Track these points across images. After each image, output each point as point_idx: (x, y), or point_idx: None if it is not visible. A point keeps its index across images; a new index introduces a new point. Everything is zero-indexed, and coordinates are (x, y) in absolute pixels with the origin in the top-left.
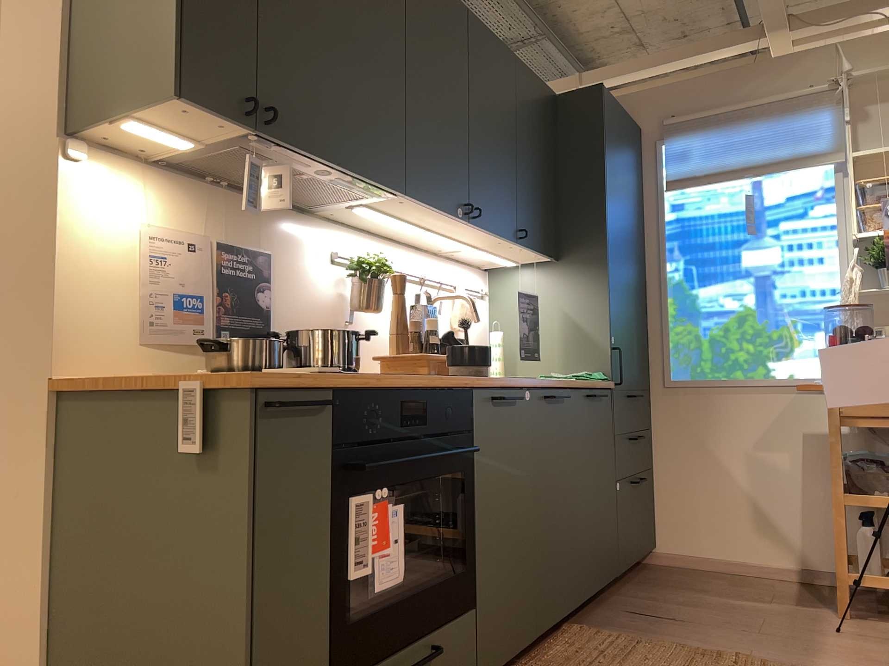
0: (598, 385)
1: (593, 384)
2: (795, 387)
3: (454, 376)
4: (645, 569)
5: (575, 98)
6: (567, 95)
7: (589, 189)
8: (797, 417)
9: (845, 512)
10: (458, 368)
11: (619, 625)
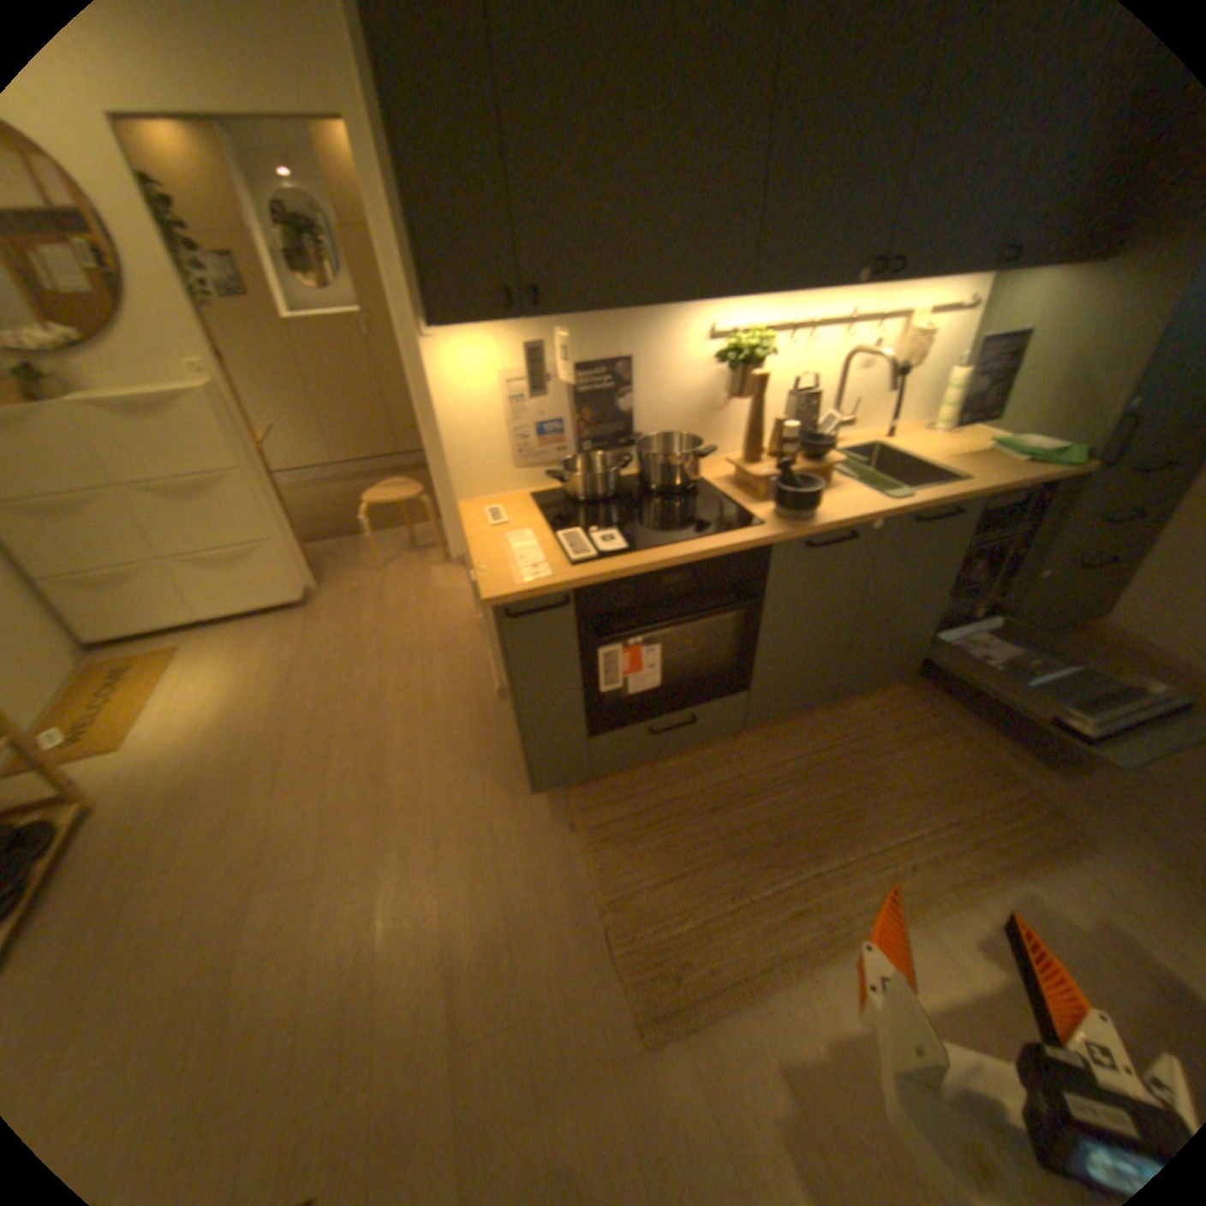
0: (1055, 473)
1: (1043, 473)
2: None
3: (758, 524)
4: (1072, 635)
5: None
6: None
7: None
8: None
9: None
10: (775, 508)
11: (952, 702)
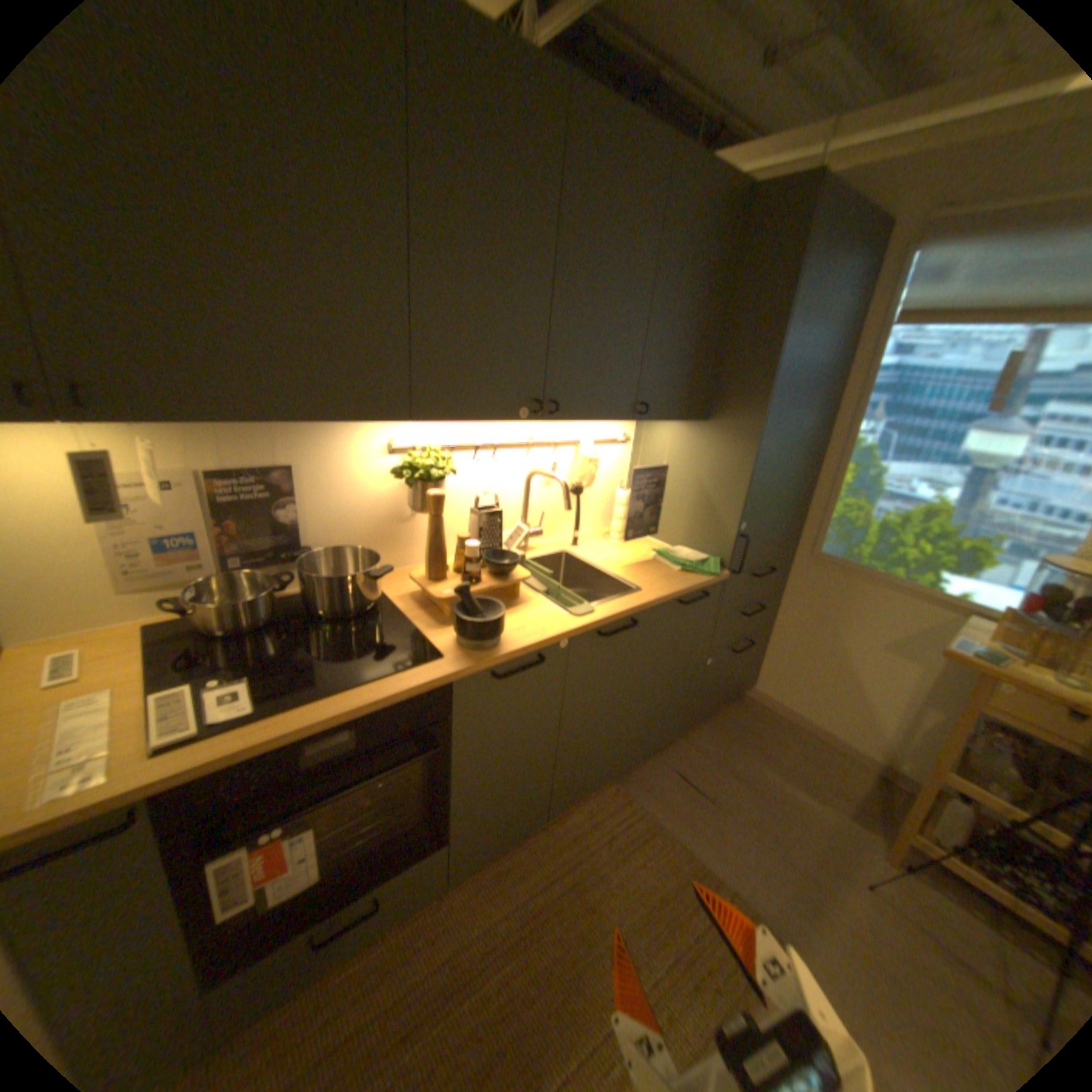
0: (701, 582)
1: (692, 583)
2: (965, 610)
3: (436, 660)
4: (735, 706)
5: (781, 189)
6: (771, 182)
7: (762, 338)
8: (951, 641)
9: (940, 792)
10: (455, 638)
11: (655, 796)
